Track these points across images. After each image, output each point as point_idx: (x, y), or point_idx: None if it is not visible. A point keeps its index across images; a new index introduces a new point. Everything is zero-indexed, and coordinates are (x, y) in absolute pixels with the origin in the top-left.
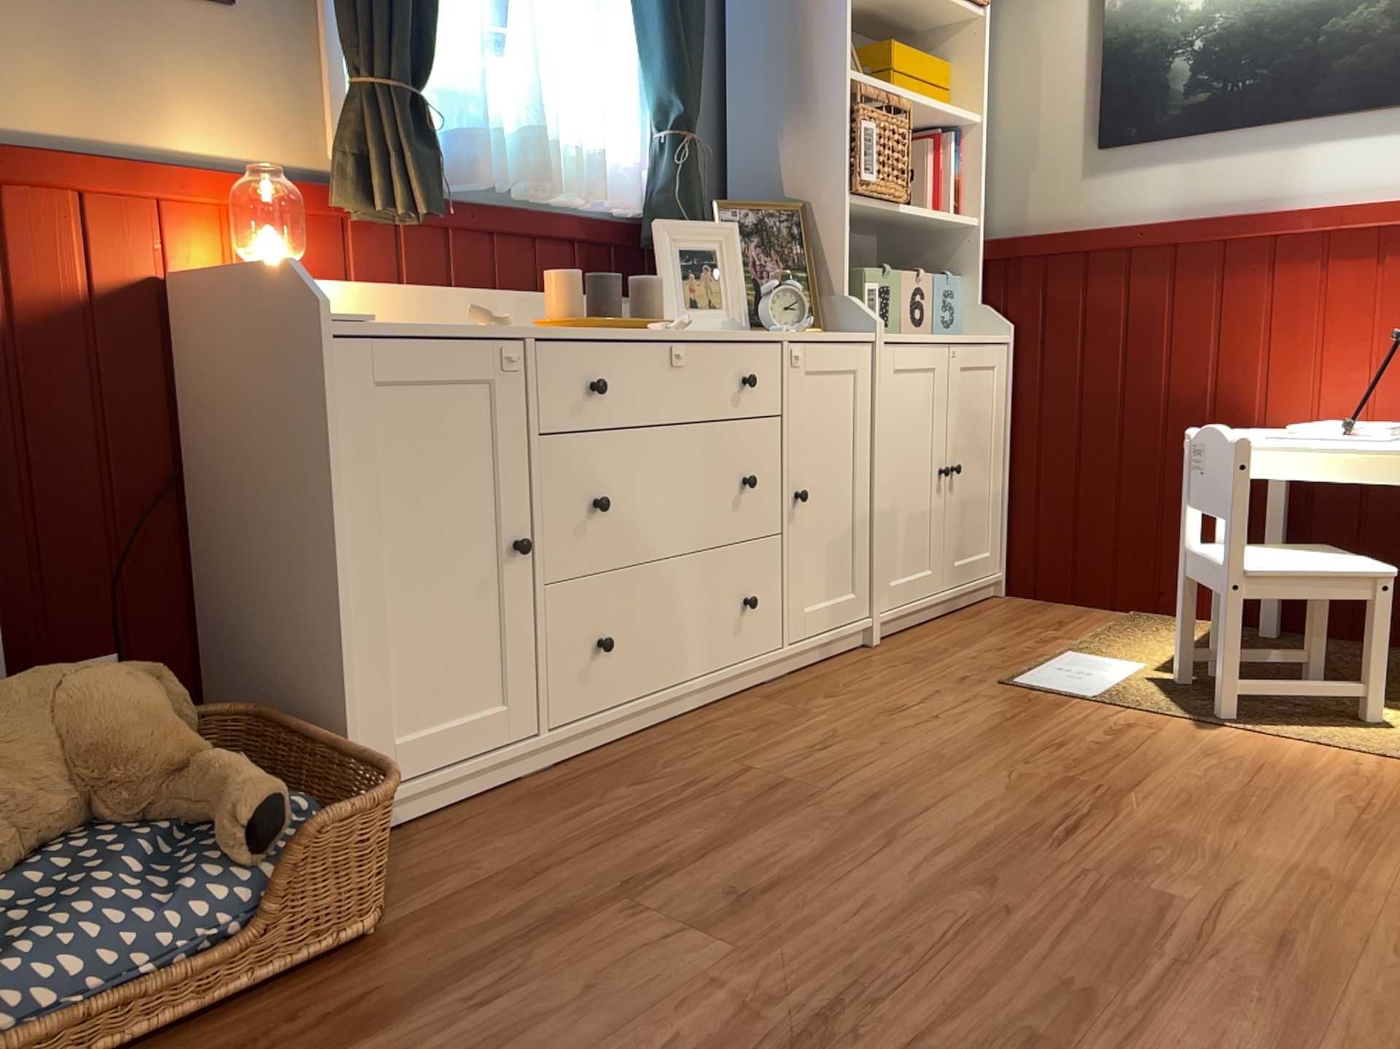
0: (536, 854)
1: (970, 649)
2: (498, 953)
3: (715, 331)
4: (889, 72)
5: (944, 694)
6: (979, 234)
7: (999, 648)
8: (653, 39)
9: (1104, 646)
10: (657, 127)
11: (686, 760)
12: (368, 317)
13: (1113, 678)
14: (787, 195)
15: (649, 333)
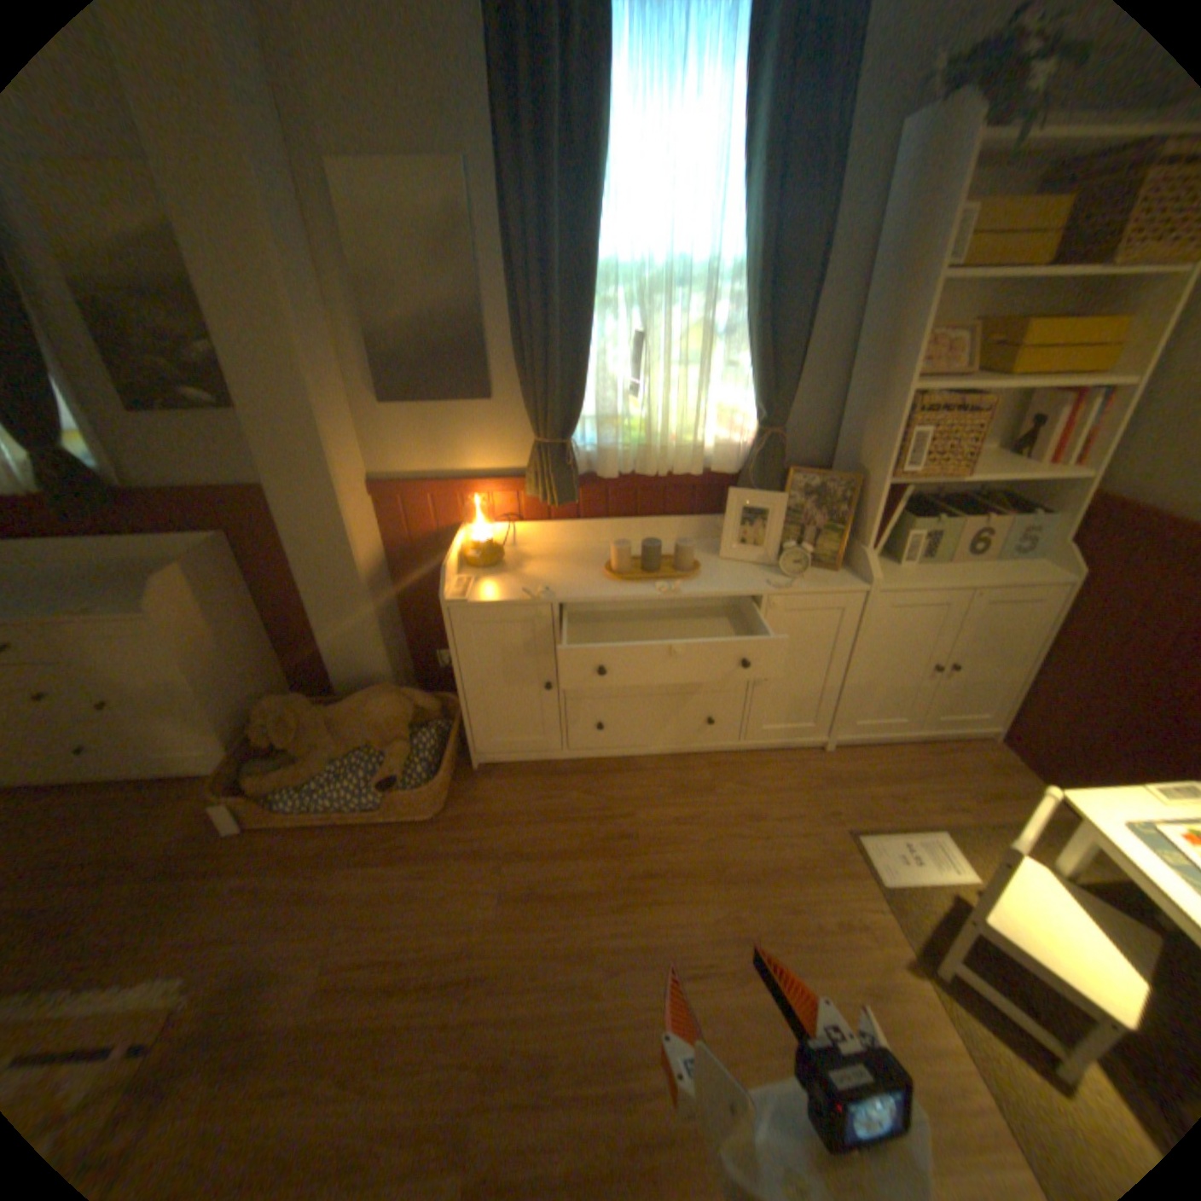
0: (512, 812)
1: (882, 789)
2: (449, 856)
3: (707, 588)
4: (1017, 349)
5: (802, 822)
6: (1091, 485)
7: (903, 800)
8: (754, 366)
9: (984, 845)
10: (756, 419)
11: (622, 790)
12: (468, 598)
13: (931, 882)
14: (860, 462)
15: (646, 594)
